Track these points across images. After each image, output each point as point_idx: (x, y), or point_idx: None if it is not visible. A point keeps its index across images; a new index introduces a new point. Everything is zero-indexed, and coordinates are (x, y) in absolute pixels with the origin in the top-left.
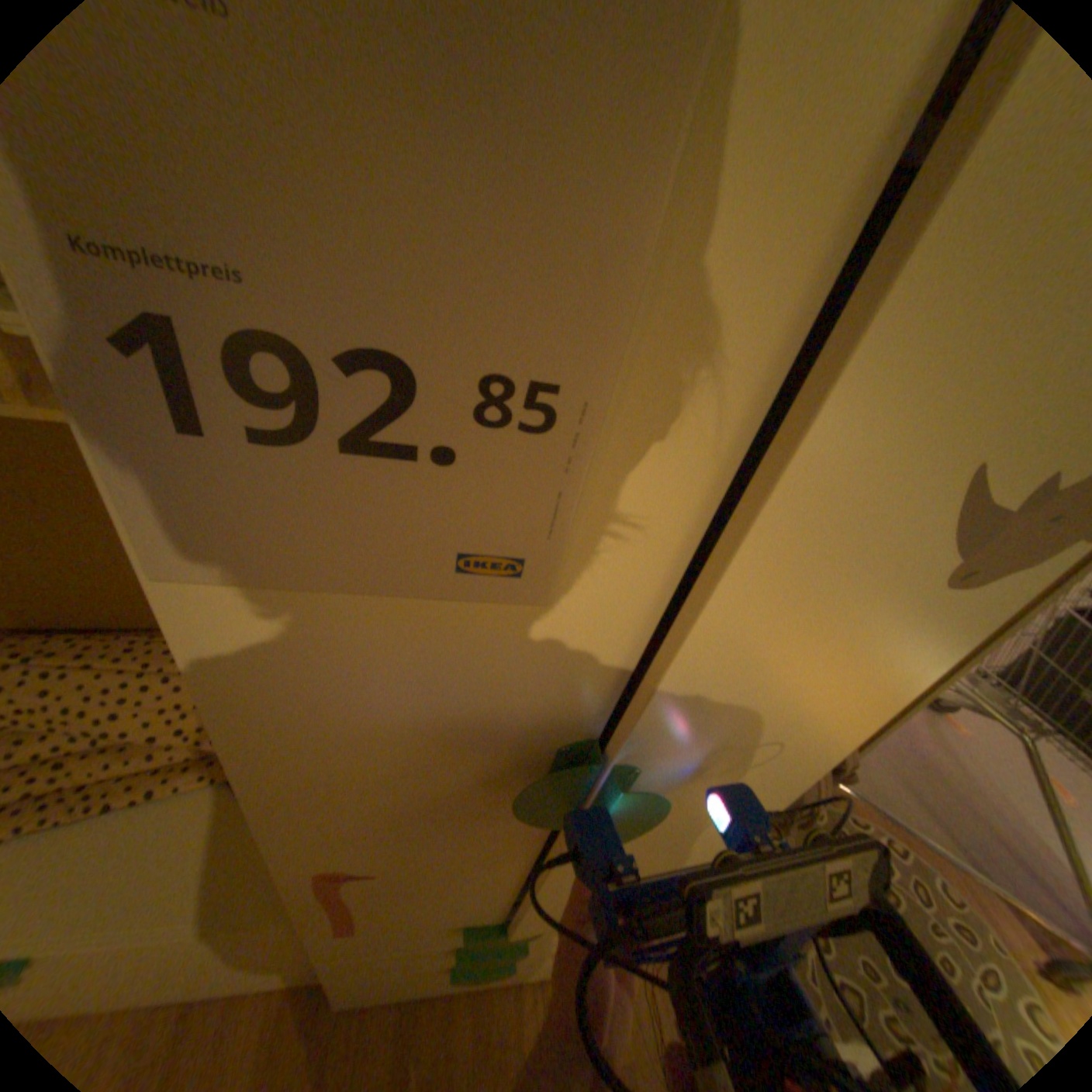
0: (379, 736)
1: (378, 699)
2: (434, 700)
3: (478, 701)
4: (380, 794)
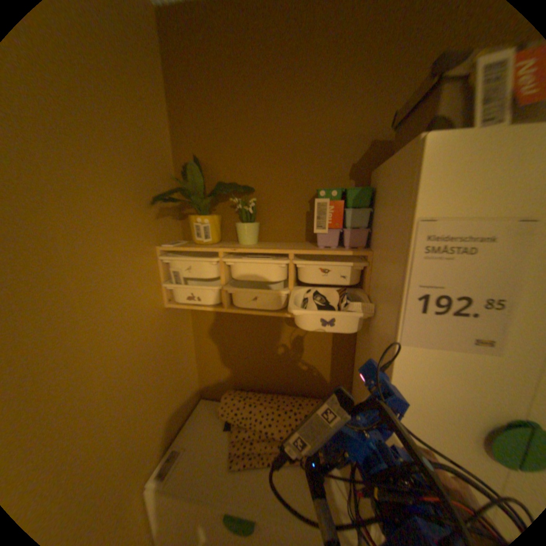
0: (438, 405)
1: (442, 388)
2: (460, 391)
3: (475, 393)
4: (432, 436)
